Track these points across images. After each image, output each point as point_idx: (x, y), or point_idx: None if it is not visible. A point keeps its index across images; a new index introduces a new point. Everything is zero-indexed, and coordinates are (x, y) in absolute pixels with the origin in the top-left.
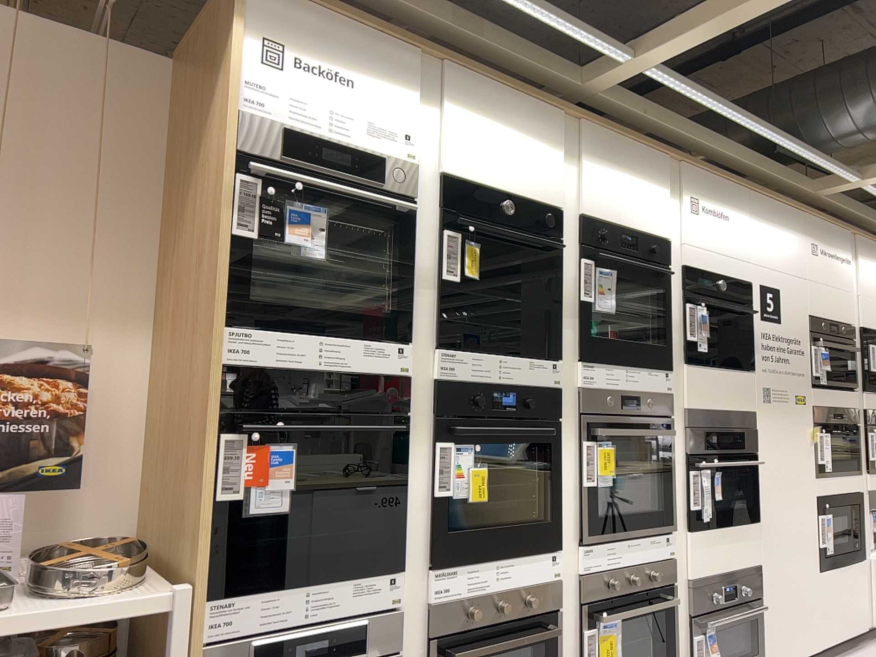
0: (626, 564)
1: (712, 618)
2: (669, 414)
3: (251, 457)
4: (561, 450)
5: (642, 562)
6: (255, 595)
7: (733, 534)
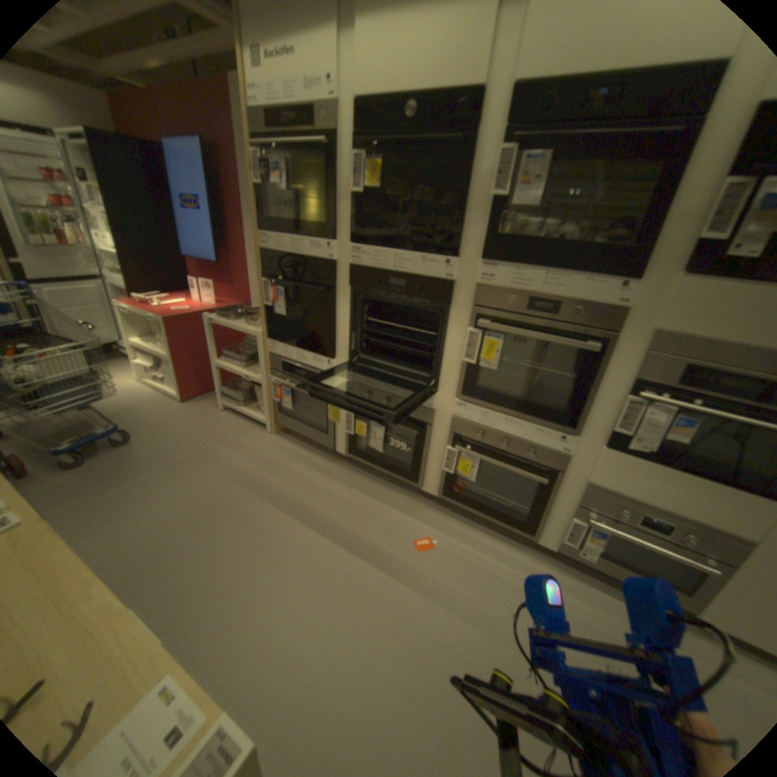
0: (501, 432)
1: (609, 526)
2: (616, 330)
3: (272, 292)
4: (450, 331)
5: (521, 439)
6: (281, 346)
7: (701, 488)
